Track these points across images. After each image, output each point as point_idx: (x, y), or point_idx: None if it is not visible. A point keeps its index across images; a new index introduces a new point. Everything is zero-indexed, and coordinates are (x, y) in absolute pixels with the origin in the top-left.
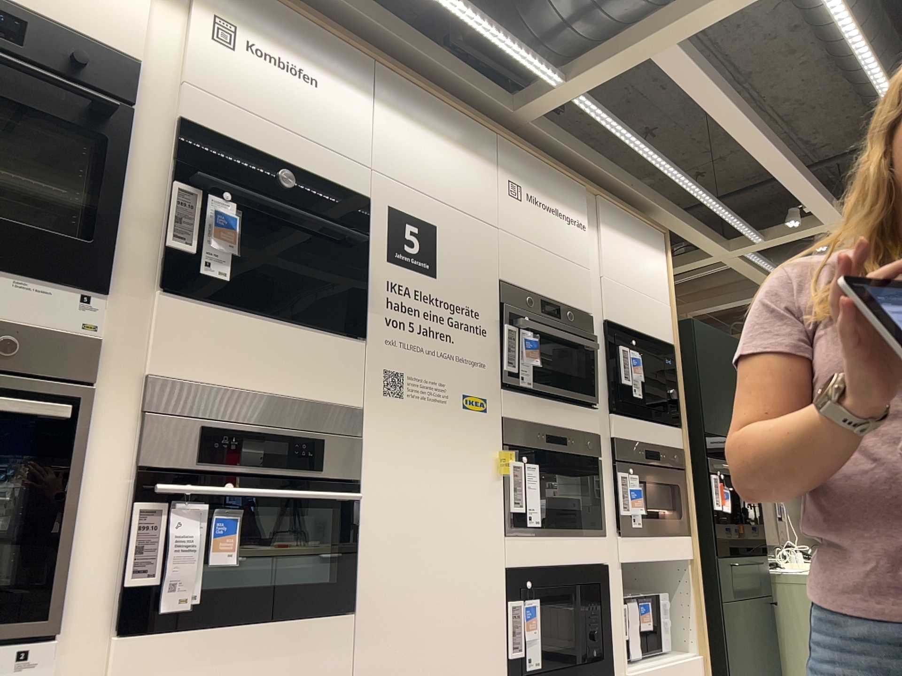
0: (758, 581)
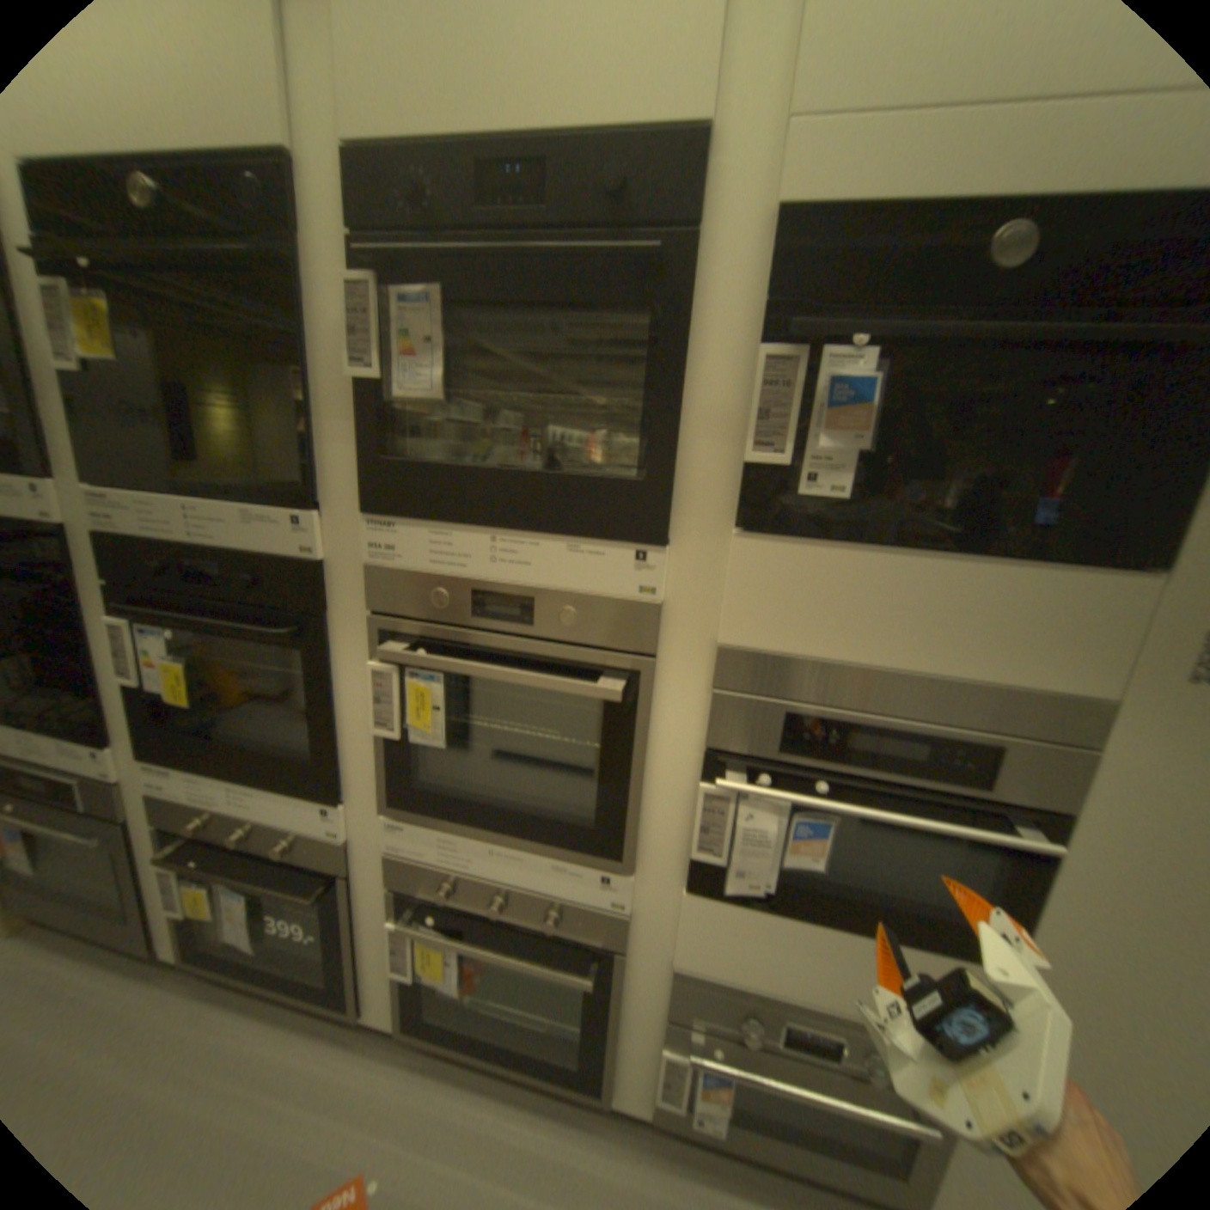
0: None
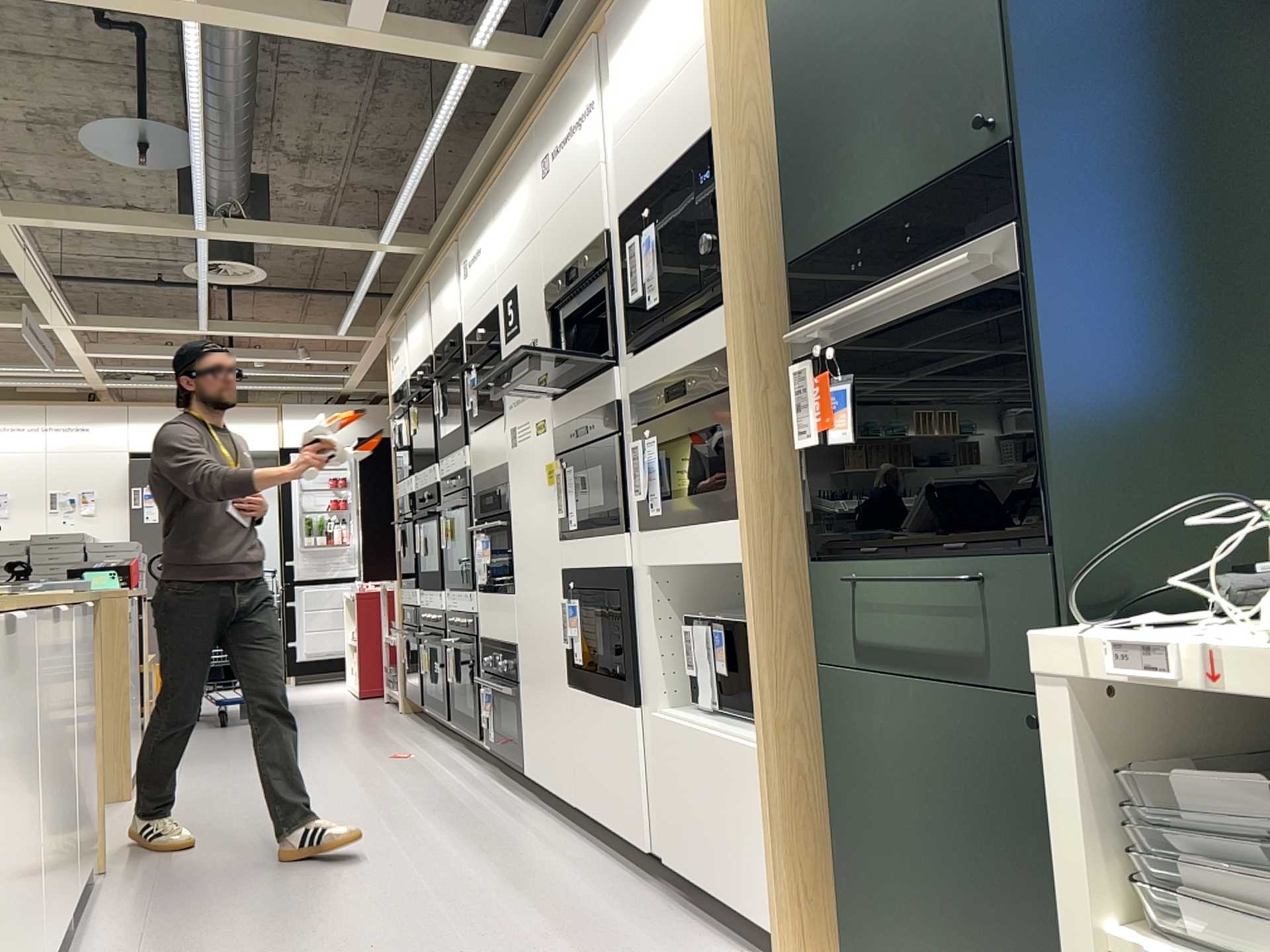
0: (1009, 644)
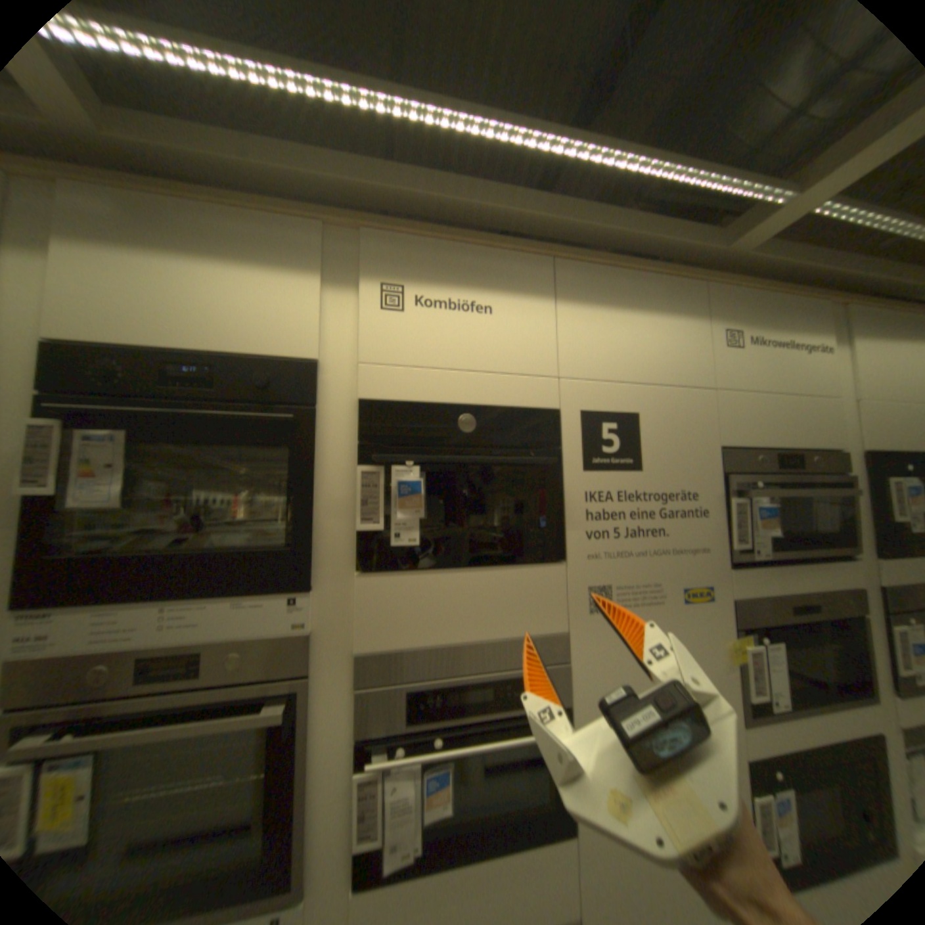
0: None
